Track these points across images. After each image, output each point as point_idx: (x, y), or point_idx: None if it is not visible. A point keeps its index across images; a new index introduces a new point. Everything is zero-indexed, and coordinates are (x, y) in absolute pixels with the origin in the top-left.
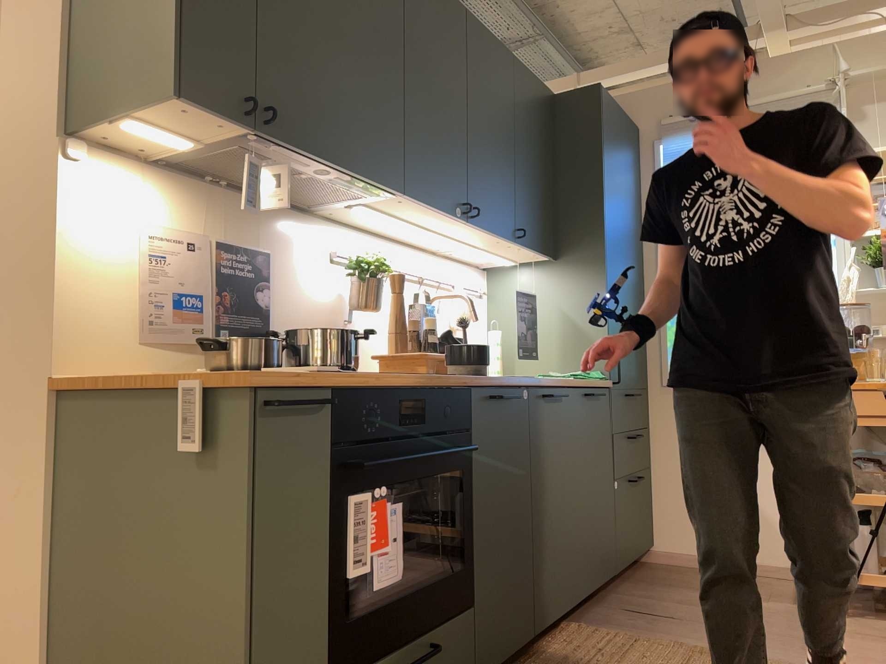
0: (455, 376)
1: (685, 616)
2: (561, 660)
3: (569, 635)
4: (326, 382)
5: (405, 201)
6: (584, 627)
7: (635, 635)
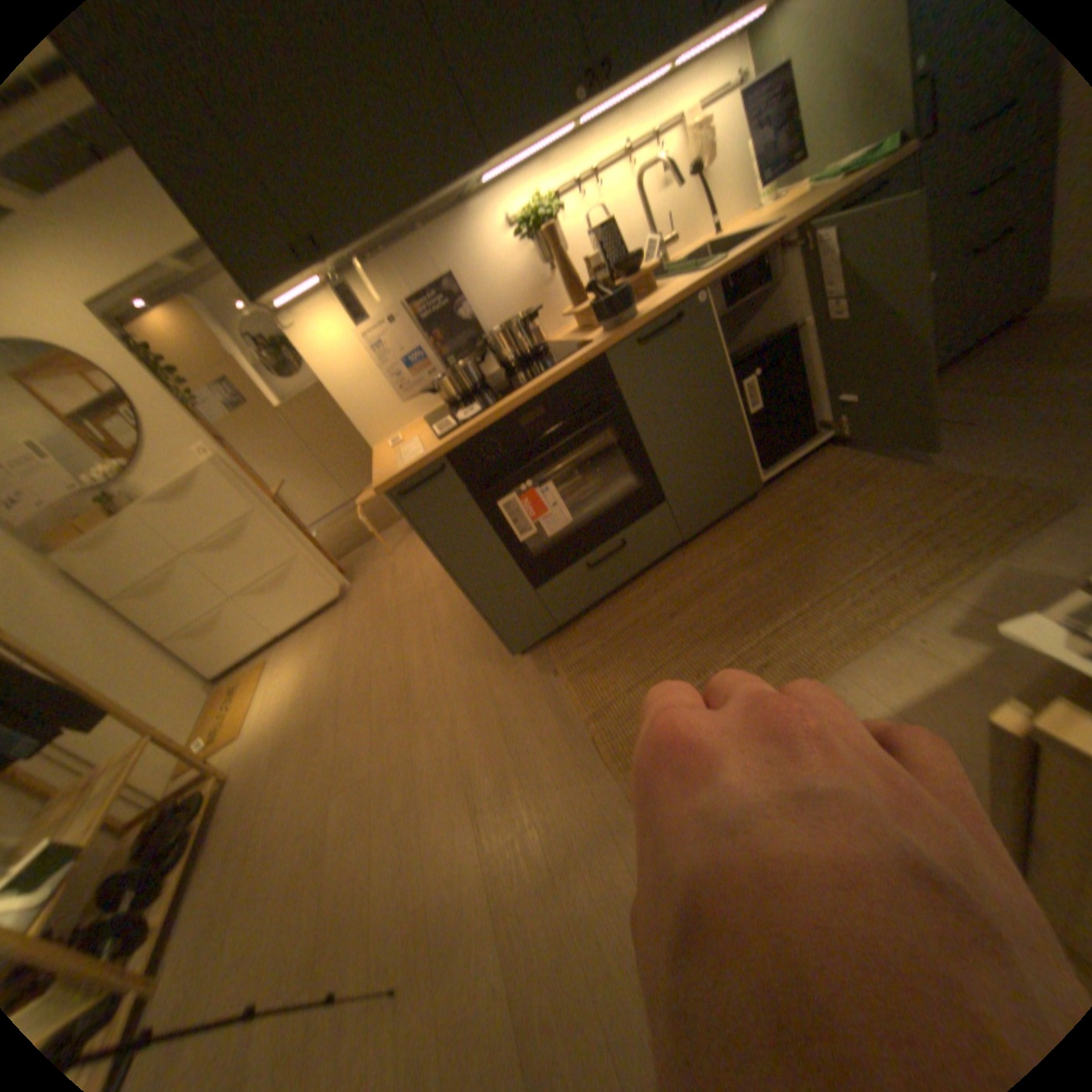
0: (586, 345)
1: (987, 420)
2: (791, 497)
3: (822, 464)
4: (439, 449)
5: (504, 149)
6: (845, 452)
7: (897, 455)
